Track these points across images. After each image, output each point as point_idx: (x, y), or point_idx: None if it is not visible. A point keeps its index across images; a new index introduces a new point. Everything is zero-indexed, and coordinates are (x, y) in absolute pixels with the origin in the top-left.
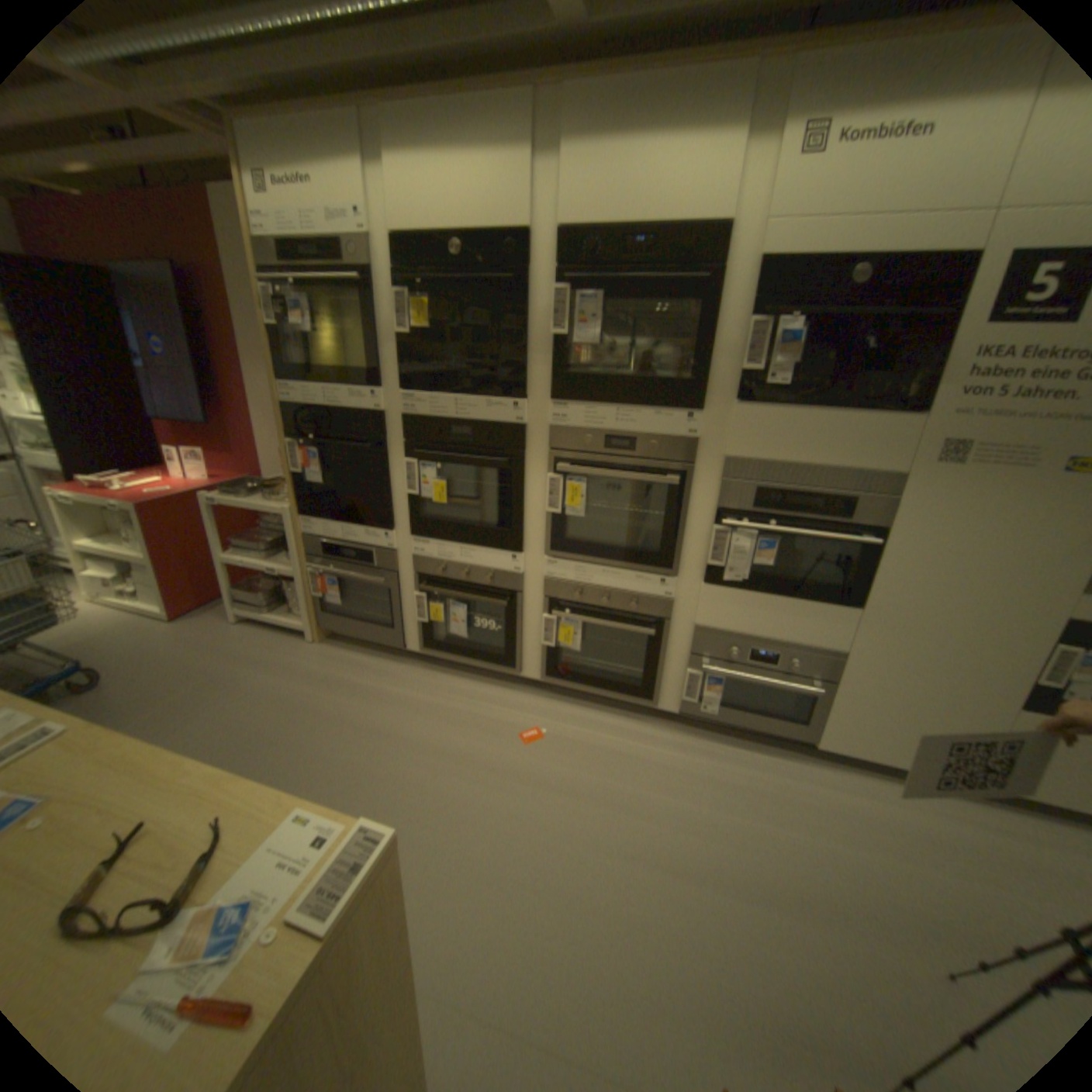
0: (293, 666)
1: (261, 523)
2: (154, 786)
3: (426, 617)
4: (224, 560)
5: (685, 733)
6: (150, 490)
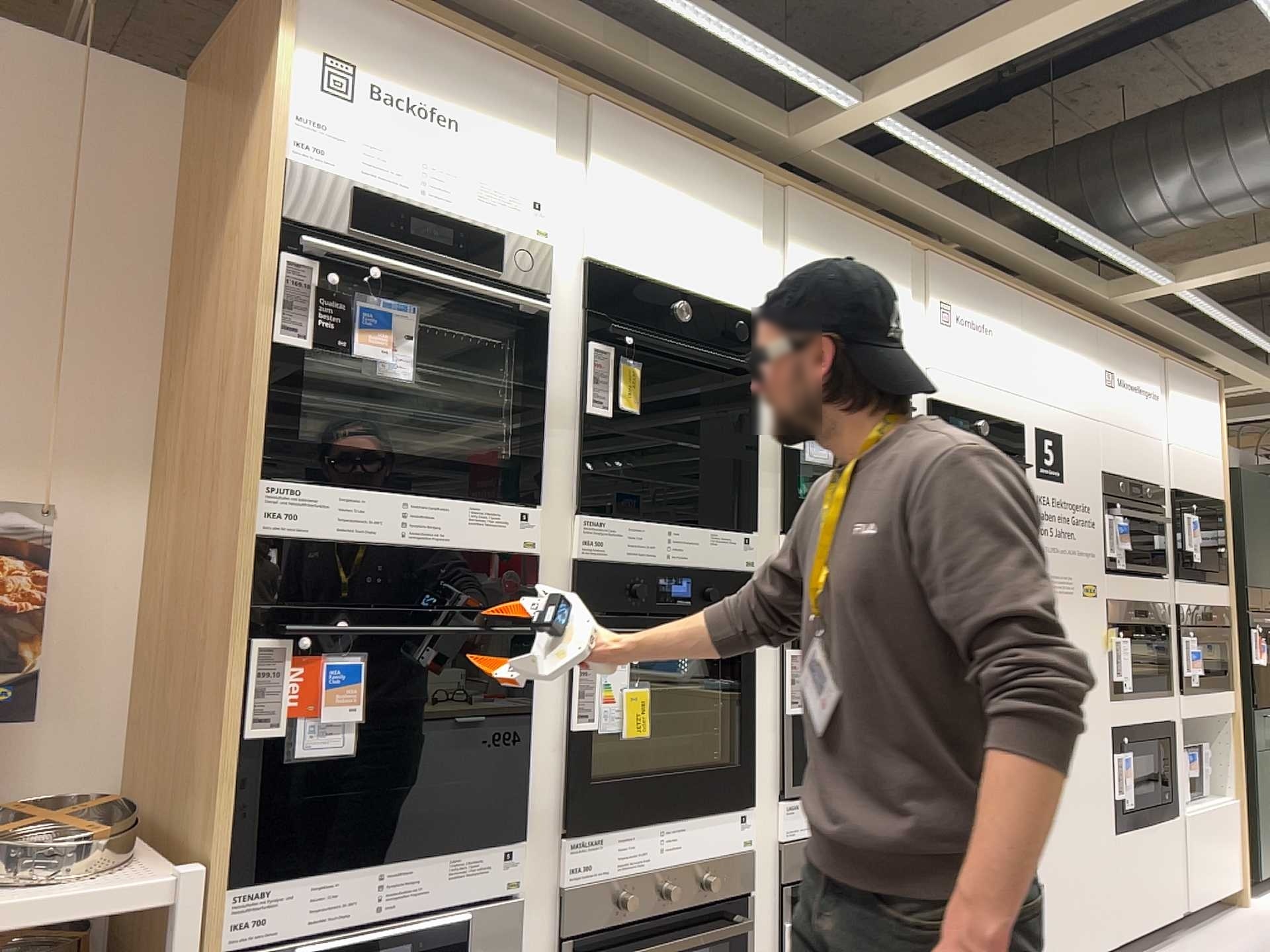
0: None
1: None
2: None
3: None
4: None
5: None
6: None
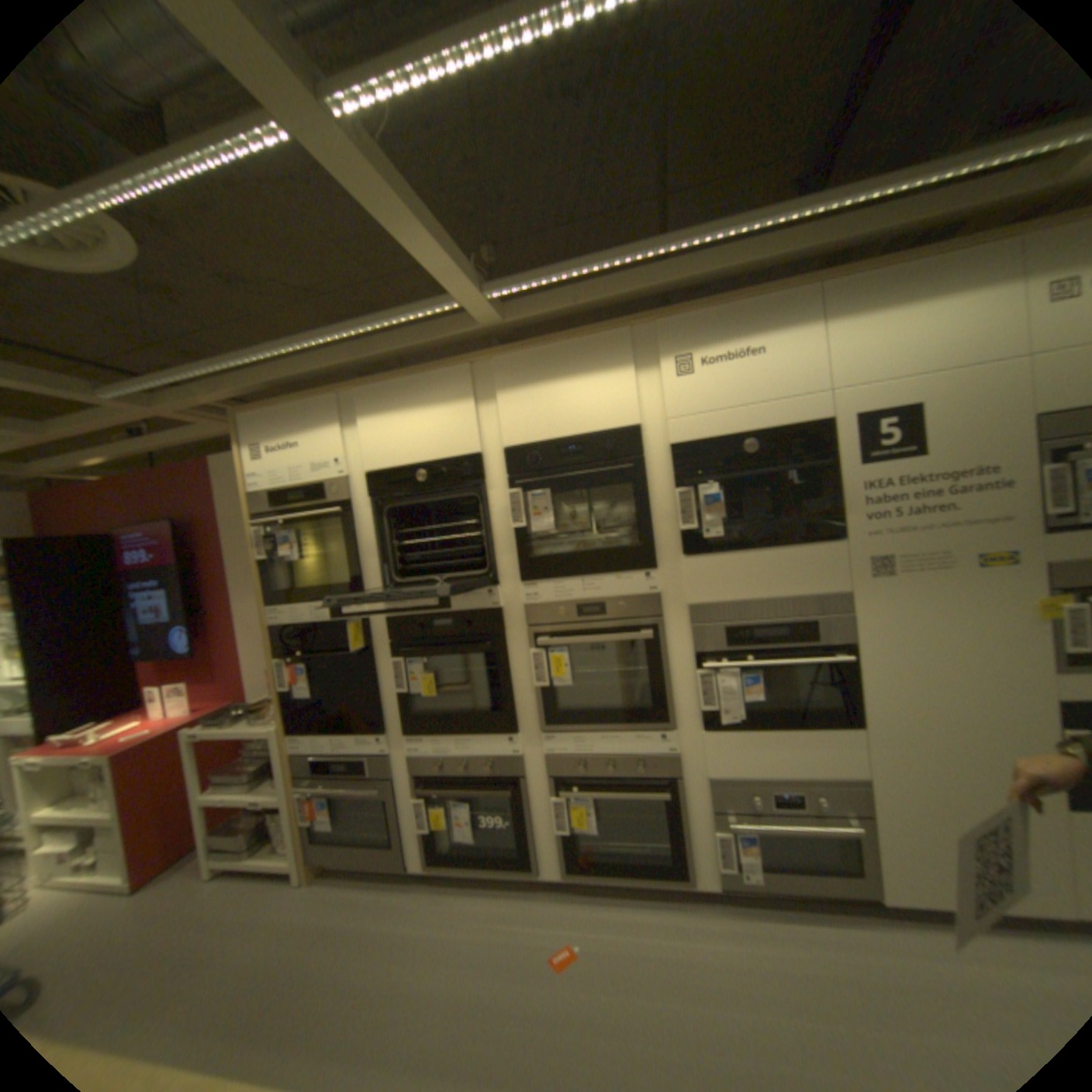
0: (278, 923)
1: (245, 752)
2: None
3: (427, 828)
4: (204, 803)
5: (736, 918)
6: (130, 737)
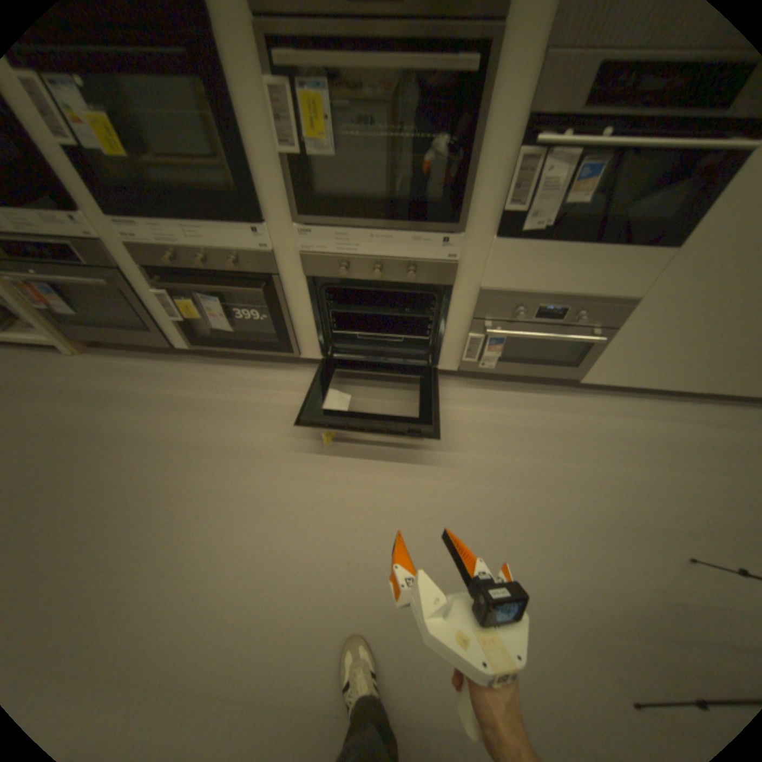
0: (56, 384)
1: None
2: None
3: (179, 315)
4: None
5: (461, 384)
6: None
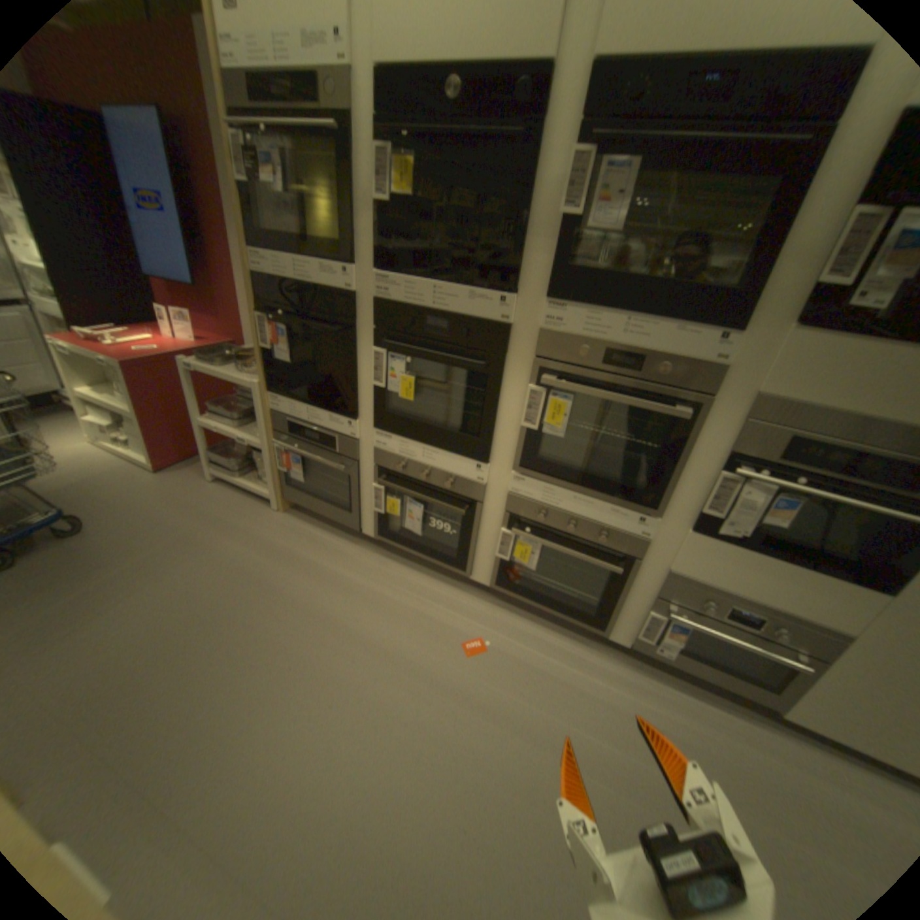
0: (257, 533)
1: (238, 389)
2: None
3: (383, 508)
4: (202, 423)
5: (634, 667)
6: (140, 347)
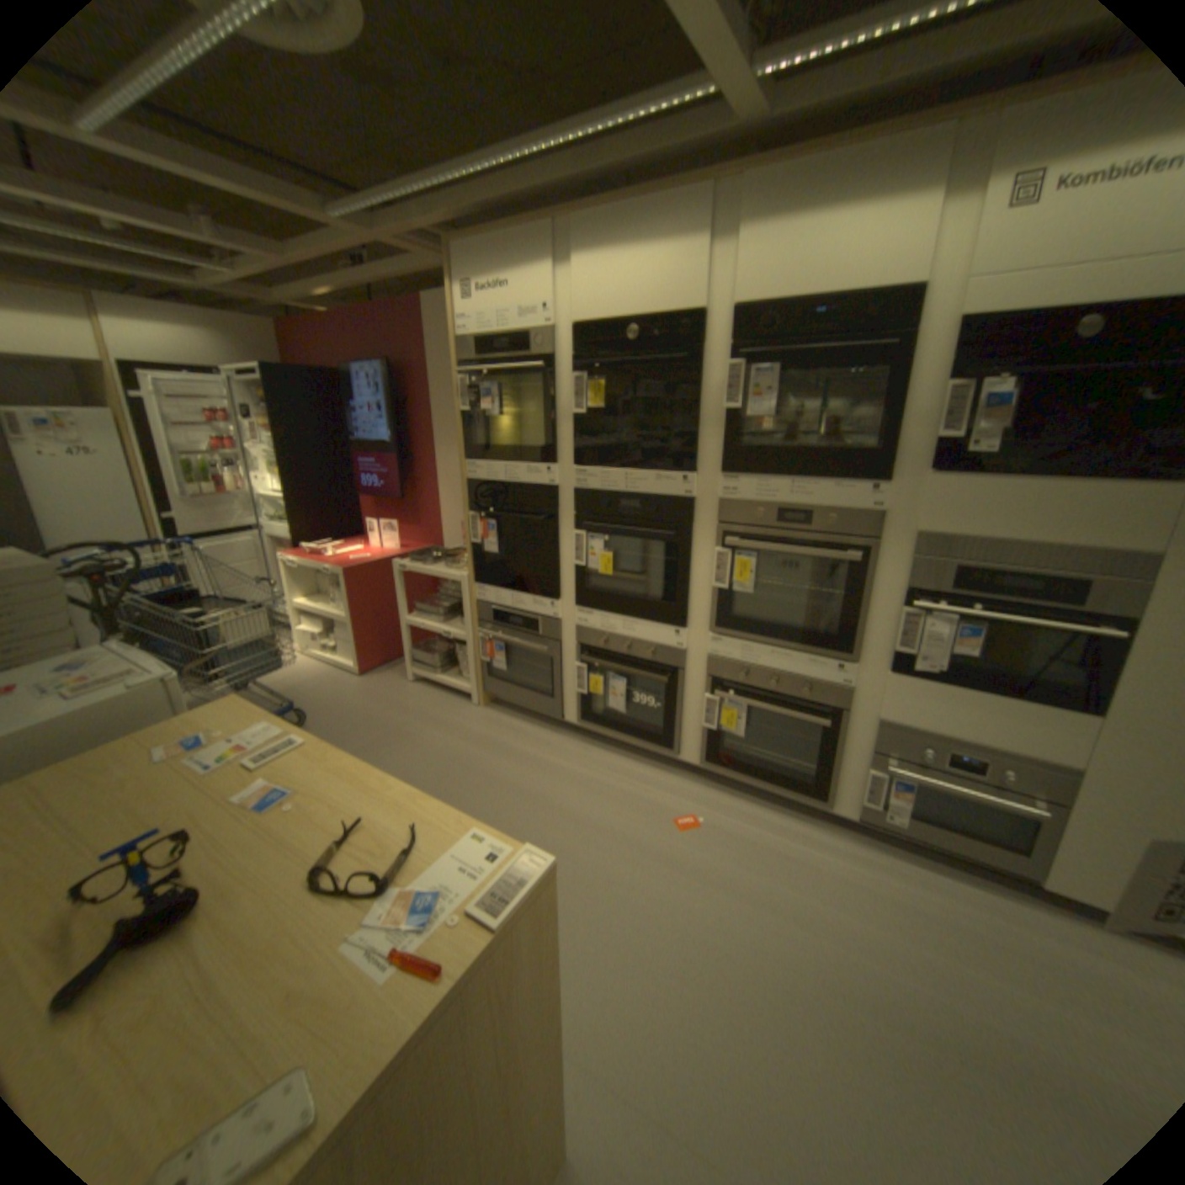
0: (460, 726)
1: (441, 589)
2: (361, 801)
3: (586, 689)
4: (409, 622)
5: (867, 846)
6: (355, 557)
